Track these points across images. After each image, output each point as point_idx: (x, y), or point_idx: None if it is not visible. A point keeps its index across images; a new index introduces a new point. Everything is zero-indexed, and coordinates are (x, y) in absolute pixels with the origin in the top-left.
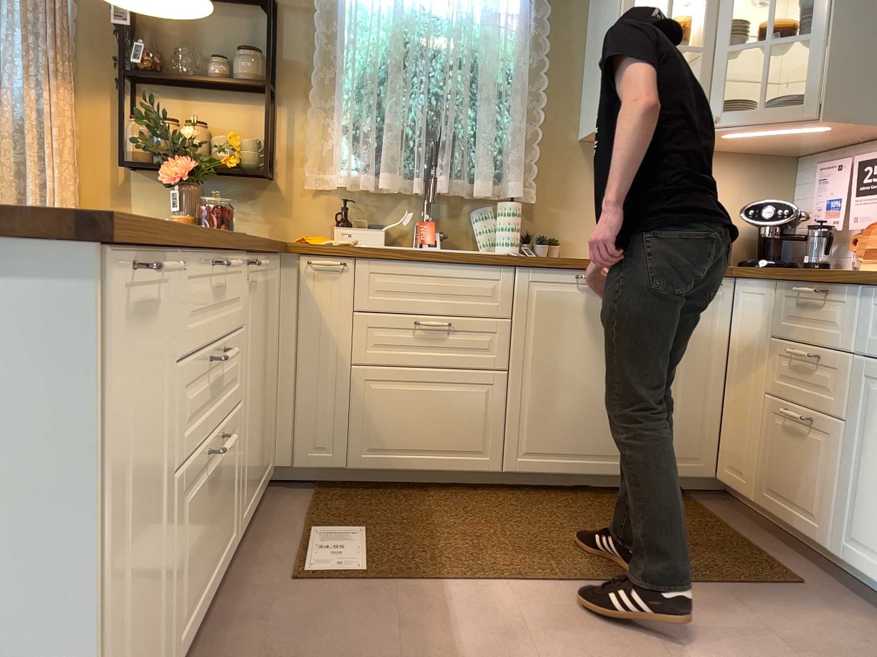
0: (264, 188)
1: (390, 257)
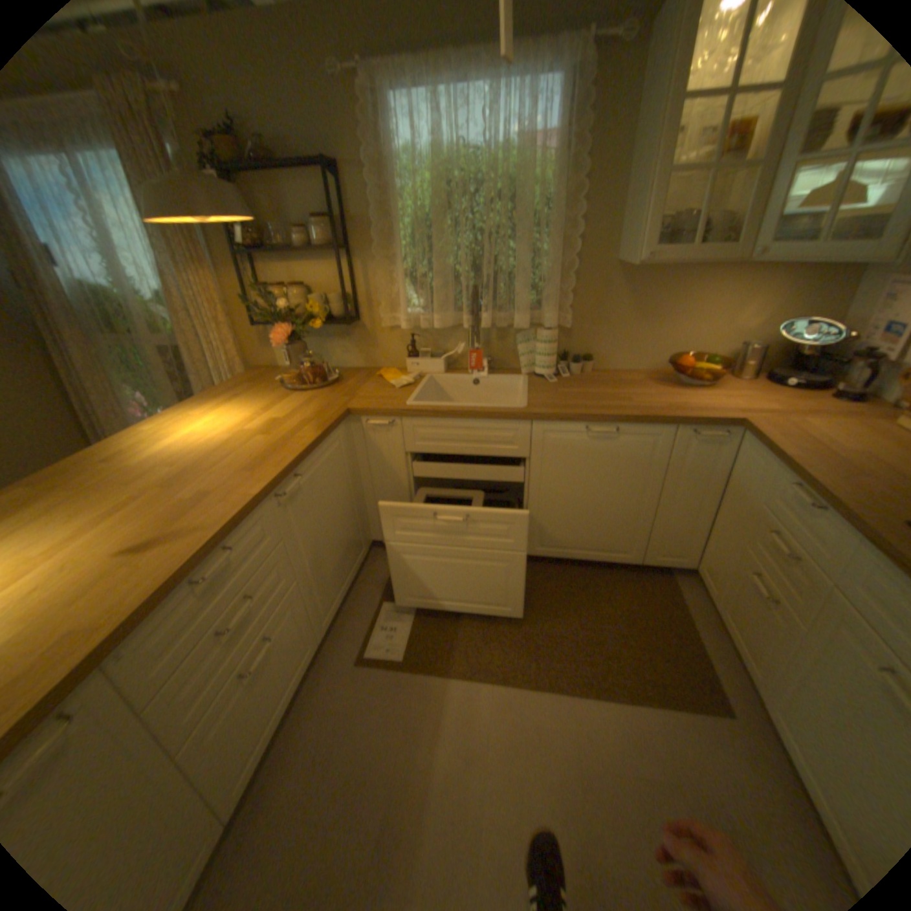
0: (353, 327)
1: (427, 417)
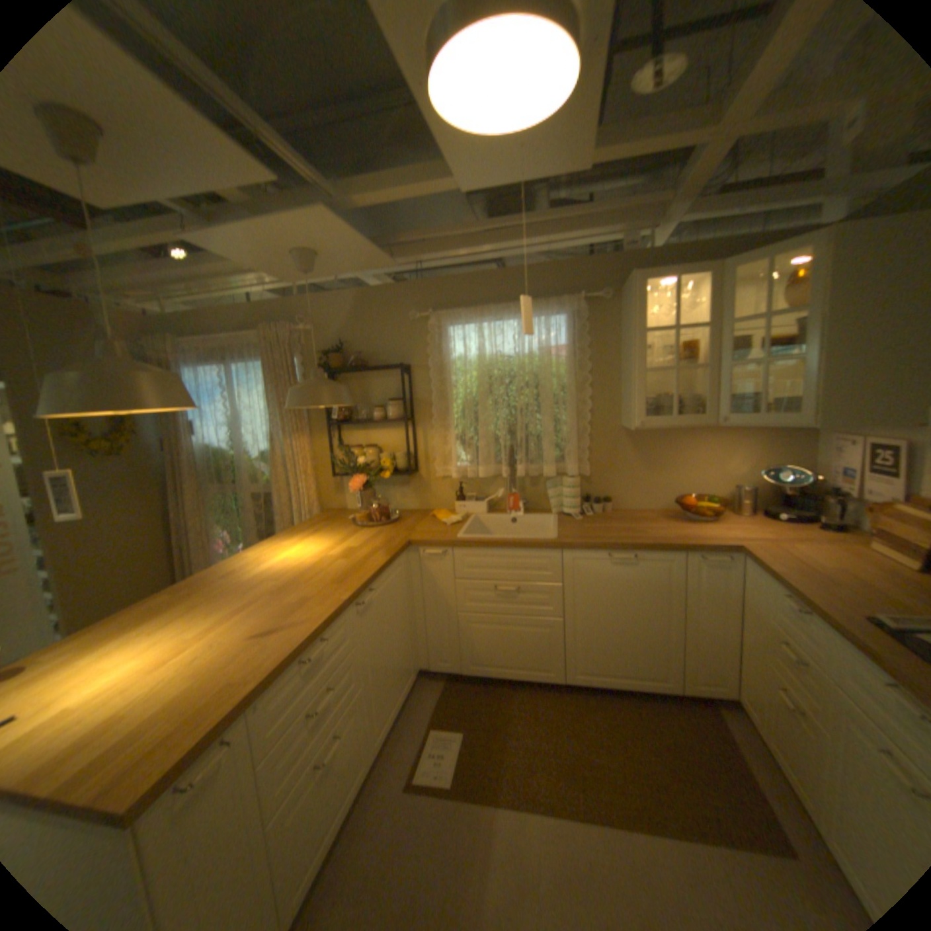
0: (412, 477)
1: (474, 547)
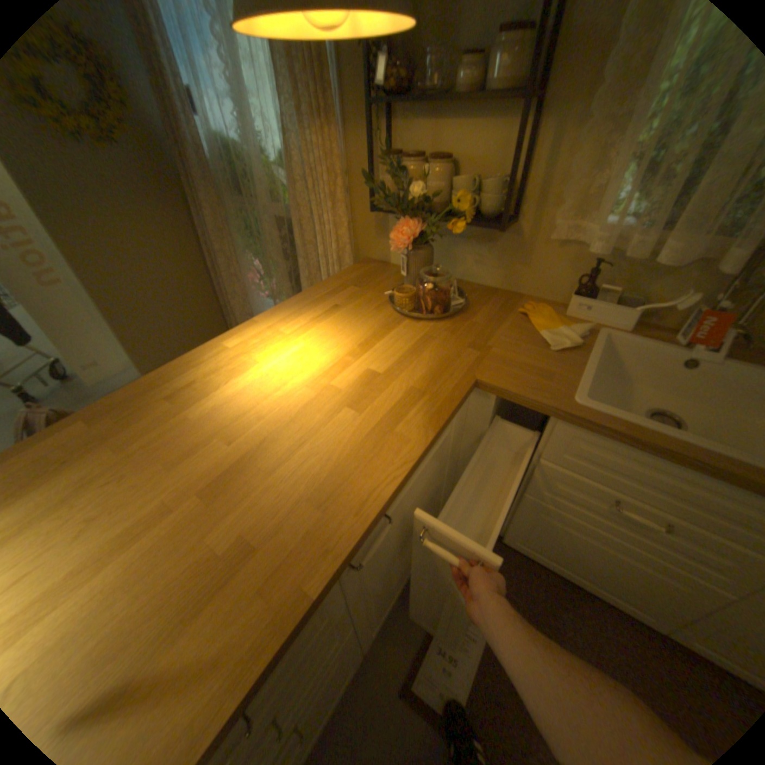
0: (504, 229)
1: (613, 438)
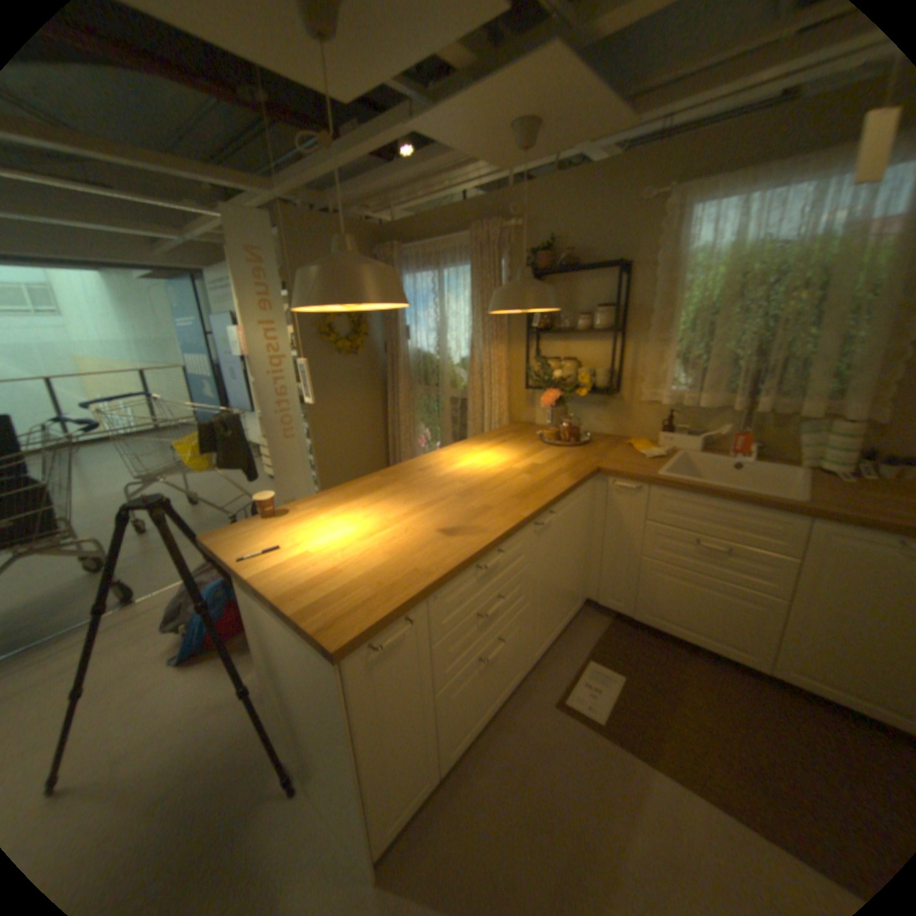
0: (612, 397)
1: (680, 489)
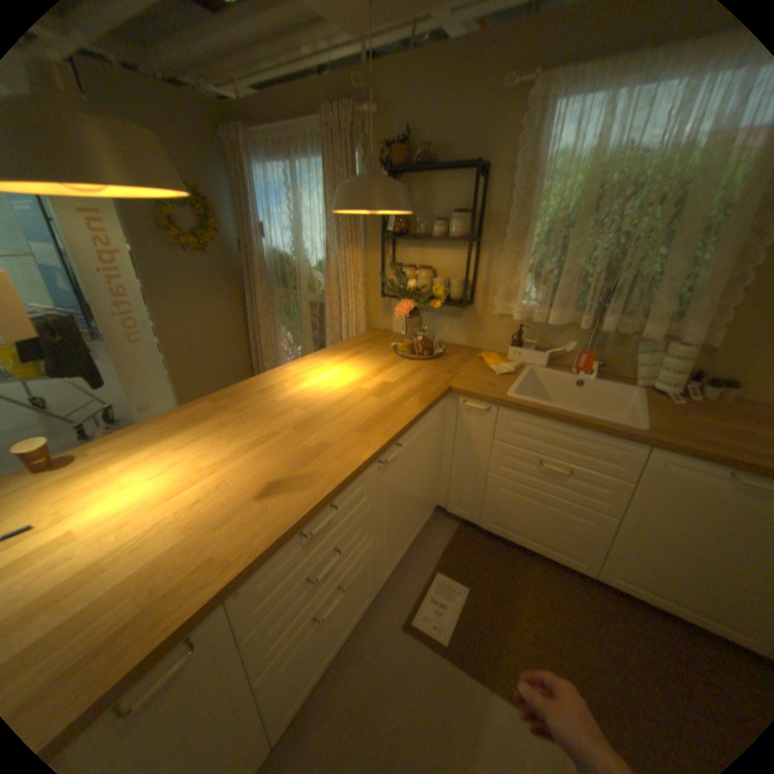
0: (465, 309)
1: (527, 413)
